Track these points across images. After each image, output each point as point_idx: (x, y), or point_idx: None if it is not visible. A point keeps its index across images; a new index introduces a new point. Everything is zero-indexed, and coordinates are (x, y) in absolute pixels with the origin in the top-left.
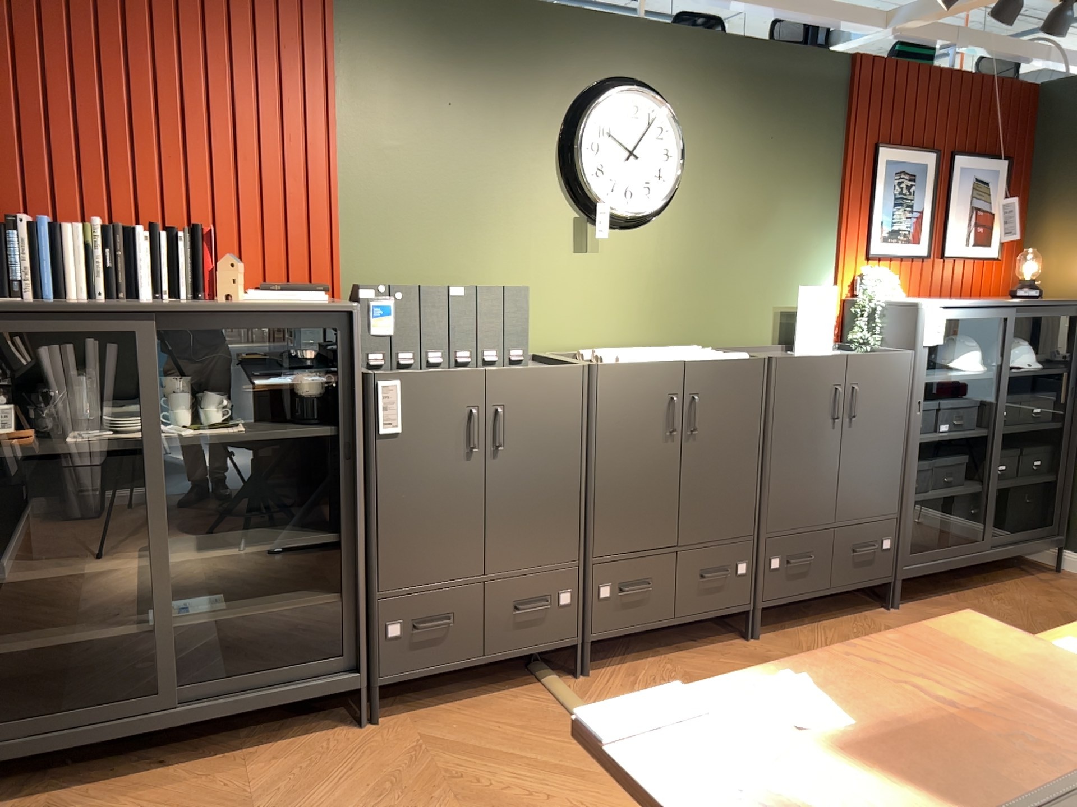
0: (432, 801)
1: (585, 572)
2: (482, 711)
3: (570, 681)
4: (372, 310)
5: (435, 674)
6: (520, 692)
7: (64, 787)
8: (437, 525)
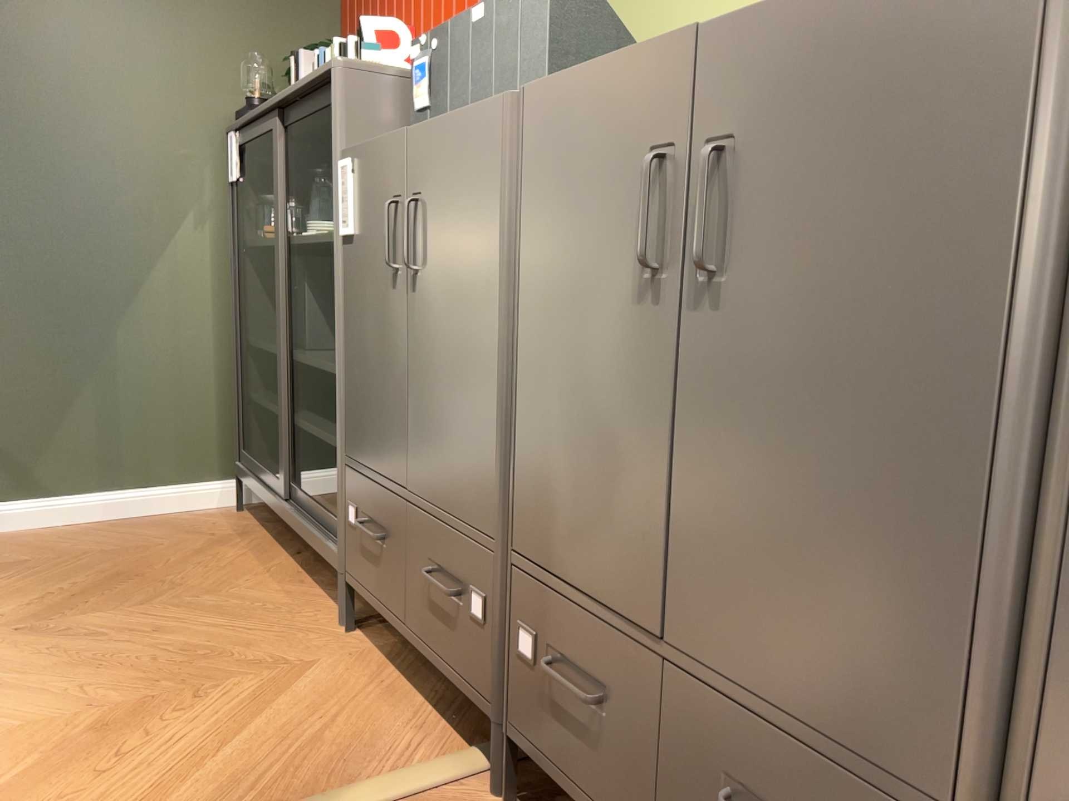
0: (154, 684)
1: (503, 572)
2: (375, 702)
3: (486, 787)
4: (416, 78)
5: (374, 607)
6: (435, 732)
7: (268, 532)
8: (375, 383)
